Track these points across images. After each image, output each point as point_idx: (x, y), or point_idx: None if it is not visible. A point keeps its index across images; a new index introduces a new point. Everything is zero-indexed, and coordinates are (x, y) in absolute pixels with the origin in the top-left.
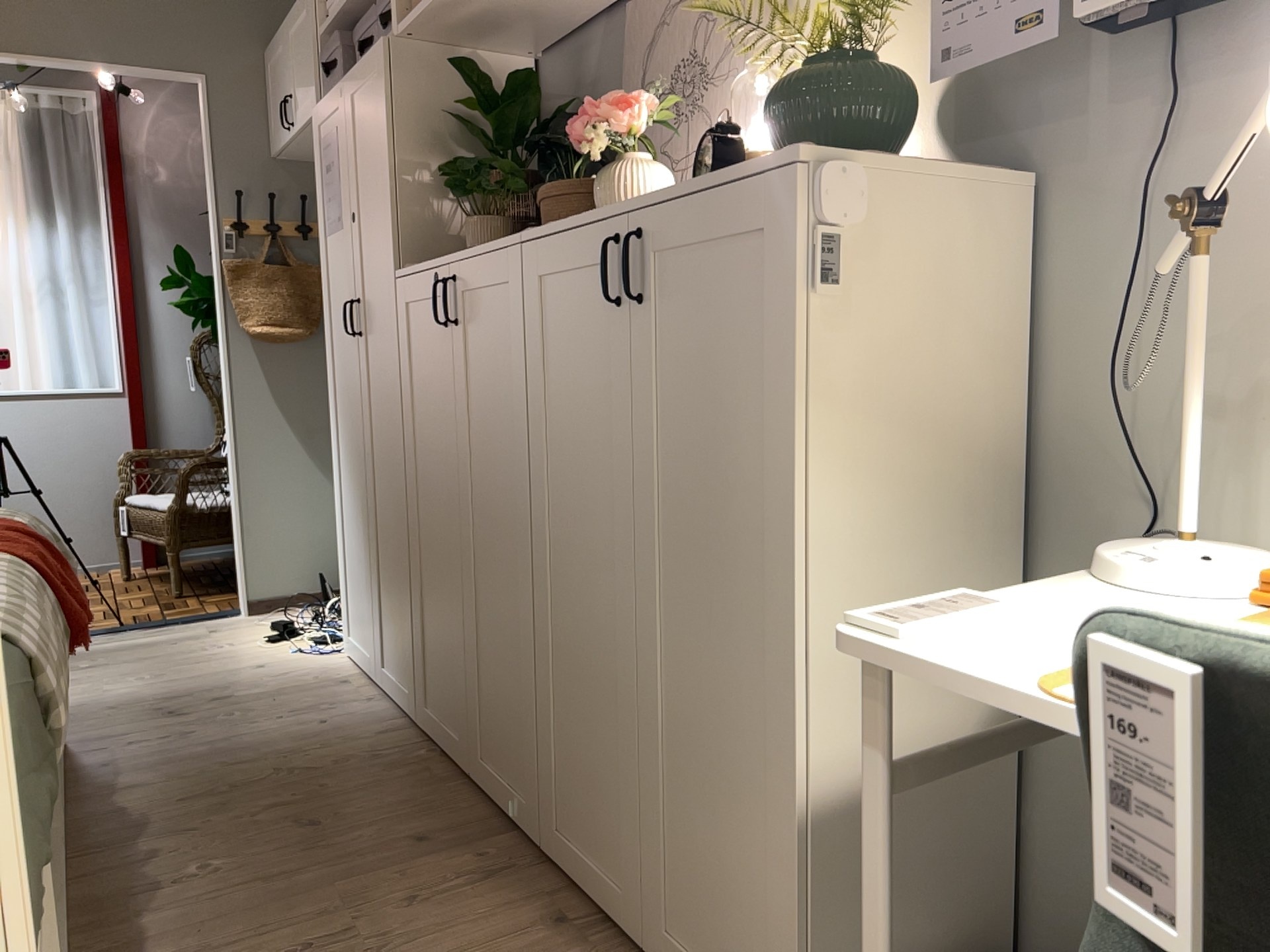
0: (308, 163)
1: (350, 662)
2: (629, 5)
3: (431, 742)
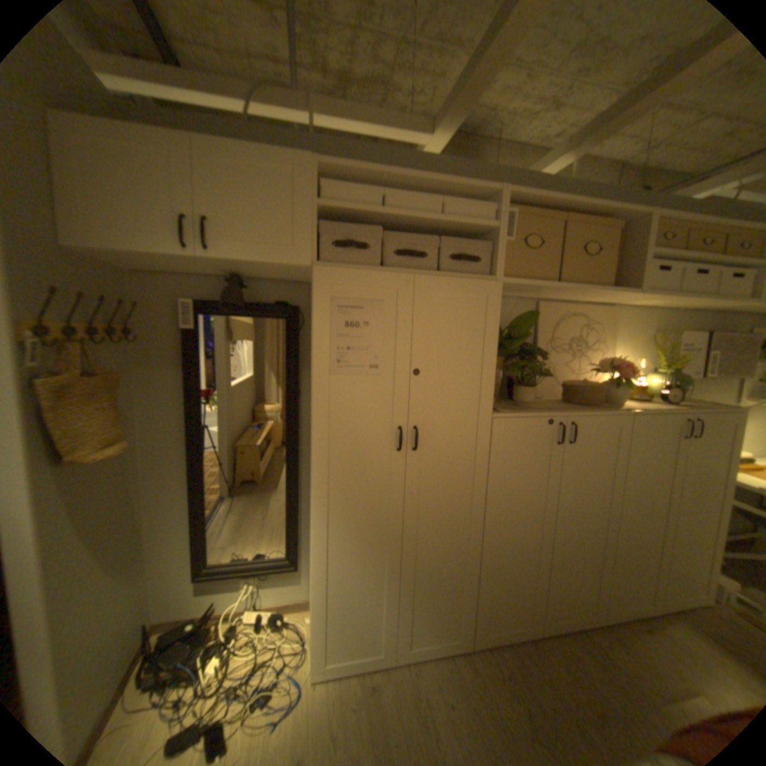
0: (92, 260)
1: (332, 682)
2: (534, 302)
3: (489, 650)
